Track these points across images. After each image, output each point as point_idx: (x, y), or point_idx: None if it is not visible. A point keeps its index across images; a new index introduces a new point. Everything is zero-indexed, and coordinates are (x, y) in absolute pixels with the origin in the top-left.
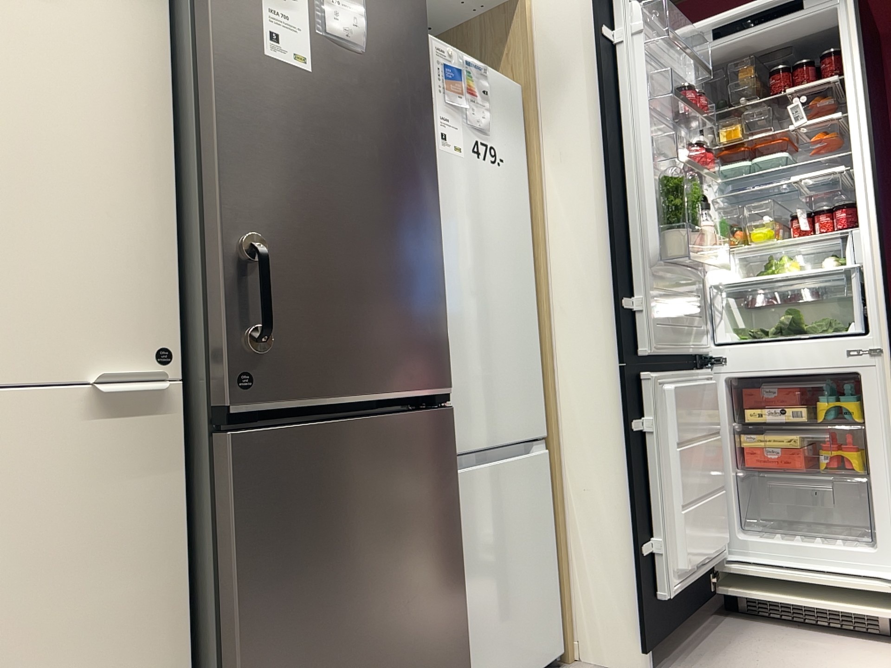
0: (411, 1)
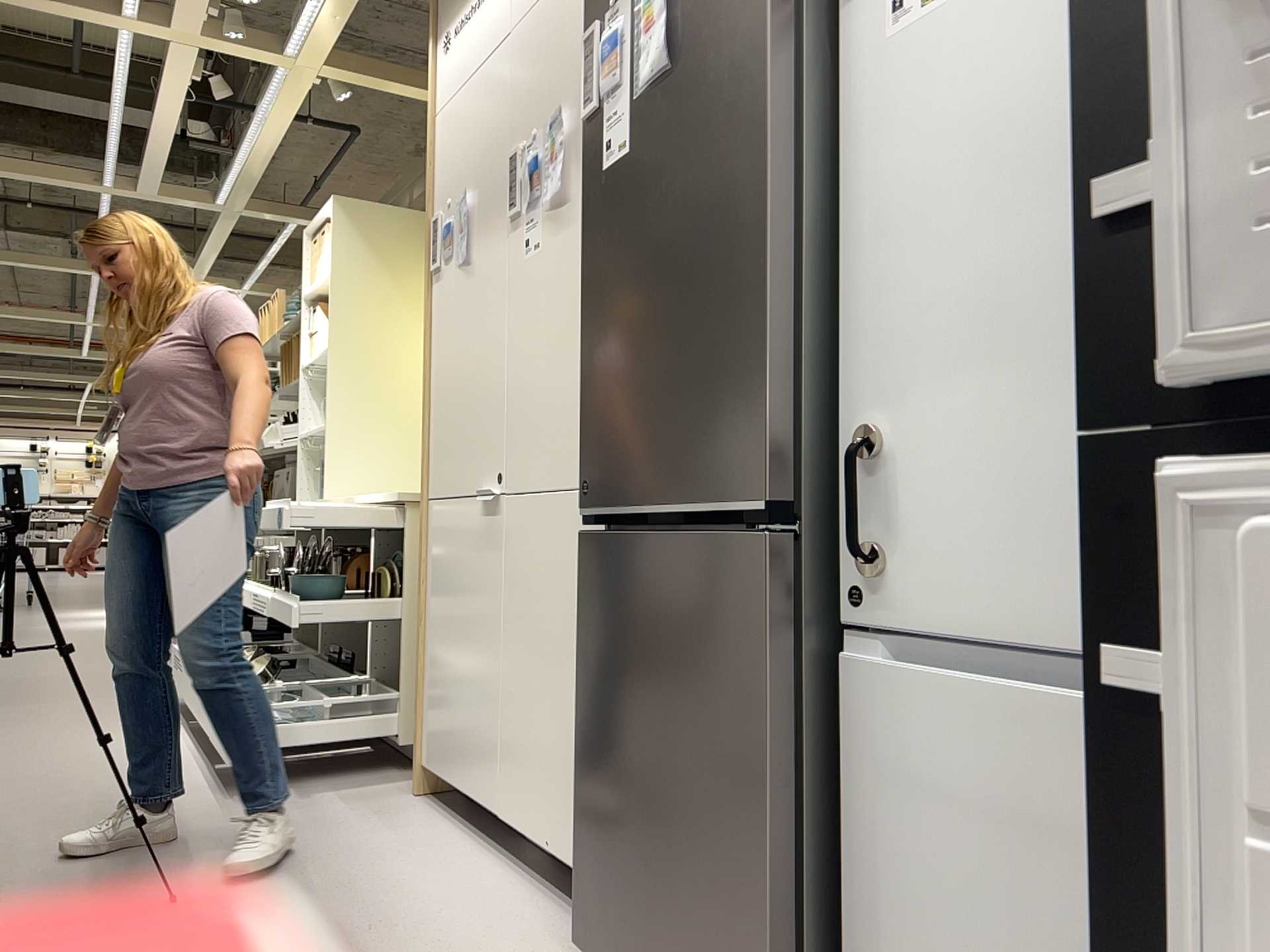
0: None
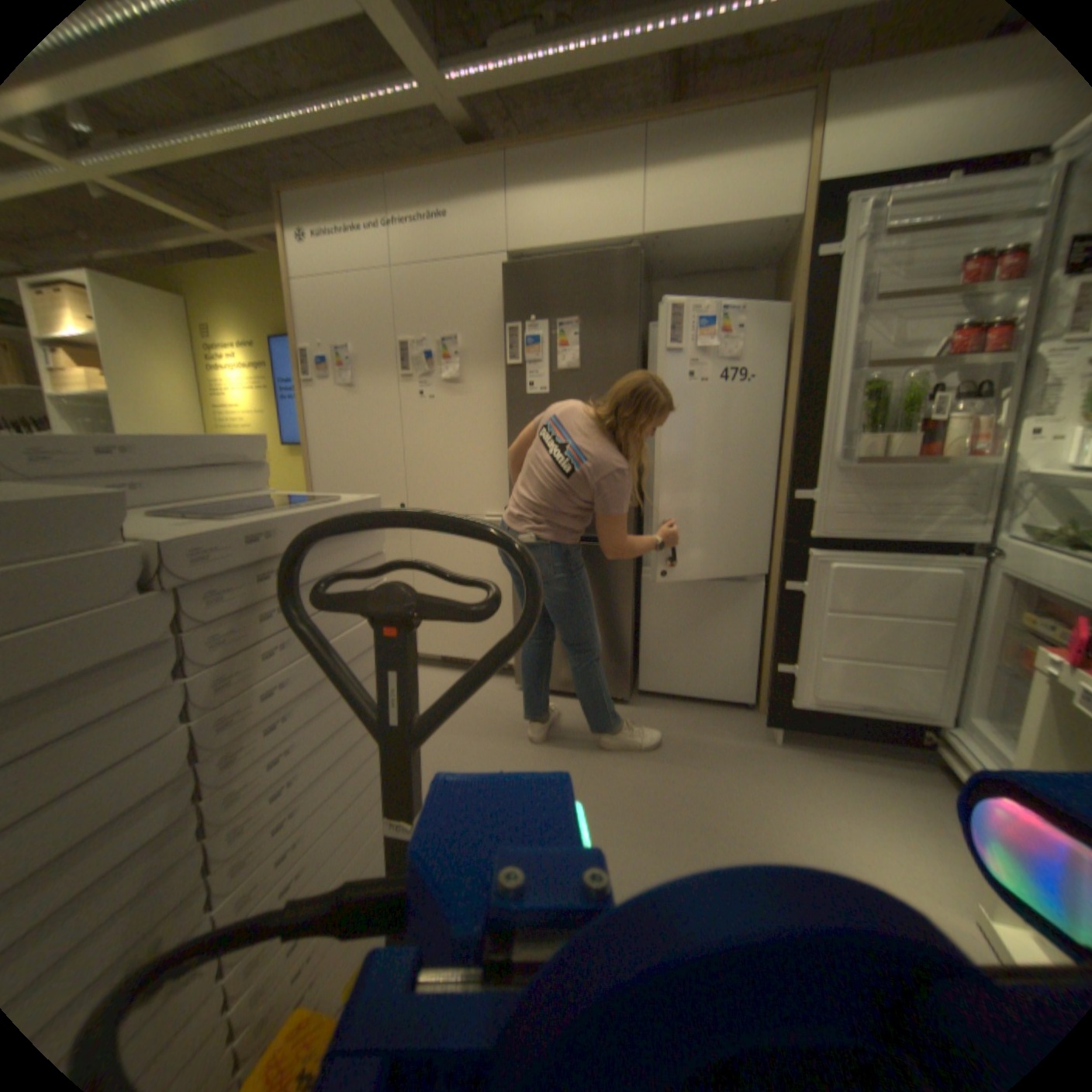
0: (622, 318)
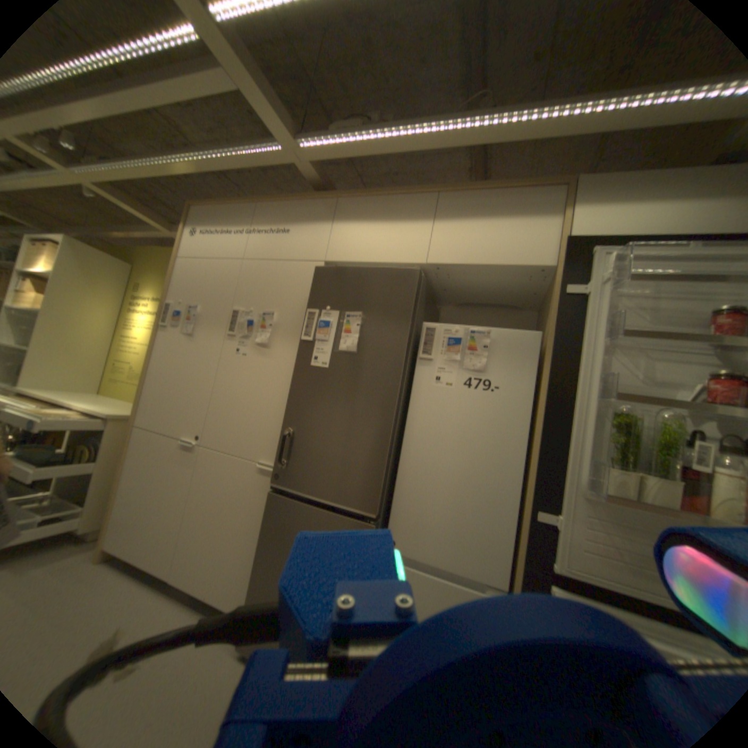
0: (398, 320)
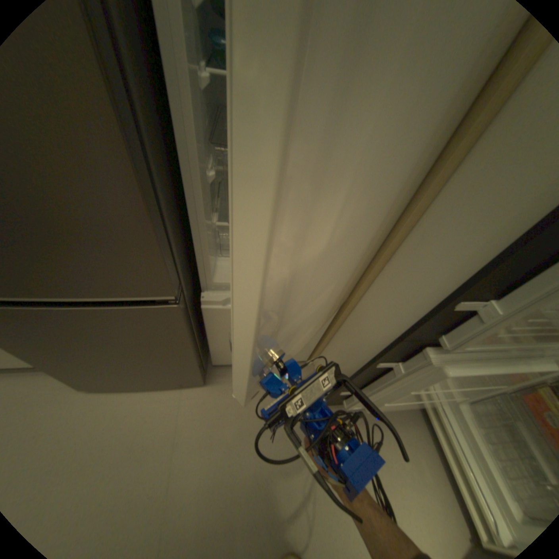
0: None
